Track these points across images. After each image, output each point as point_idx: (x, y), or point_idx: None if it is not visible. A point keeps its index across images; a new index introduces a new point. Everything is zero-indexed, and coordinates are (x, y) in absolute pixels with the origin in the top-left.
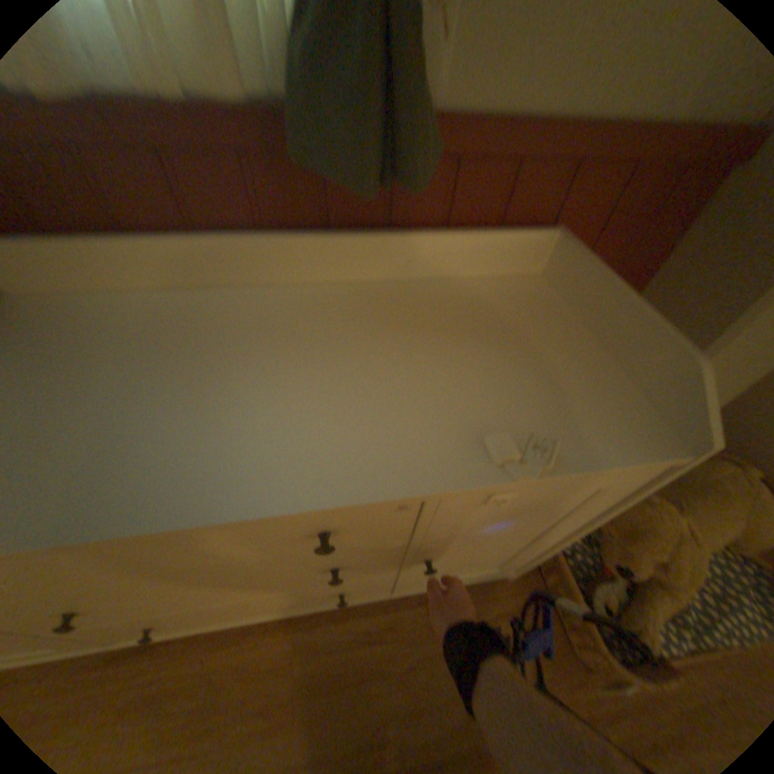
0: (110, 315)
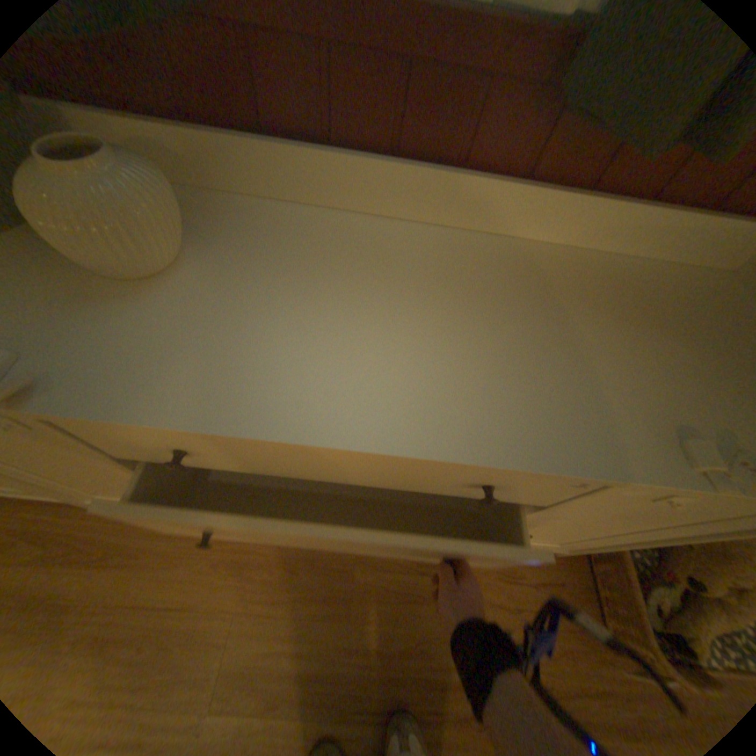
0: (303, 227)
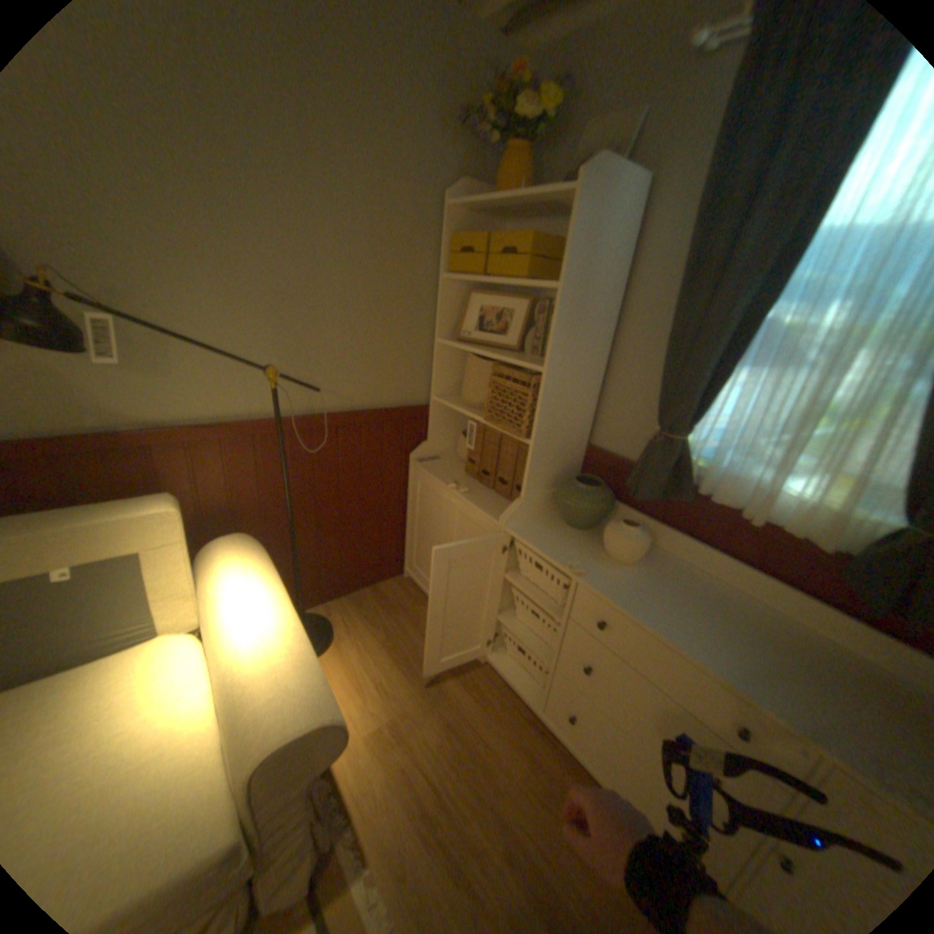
0: (694, 578)
